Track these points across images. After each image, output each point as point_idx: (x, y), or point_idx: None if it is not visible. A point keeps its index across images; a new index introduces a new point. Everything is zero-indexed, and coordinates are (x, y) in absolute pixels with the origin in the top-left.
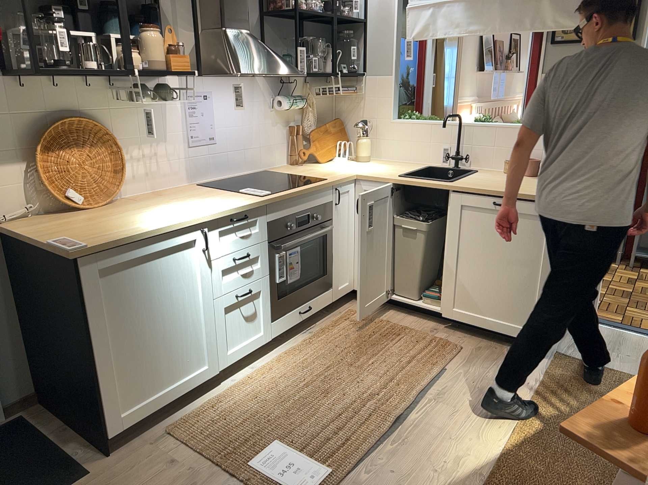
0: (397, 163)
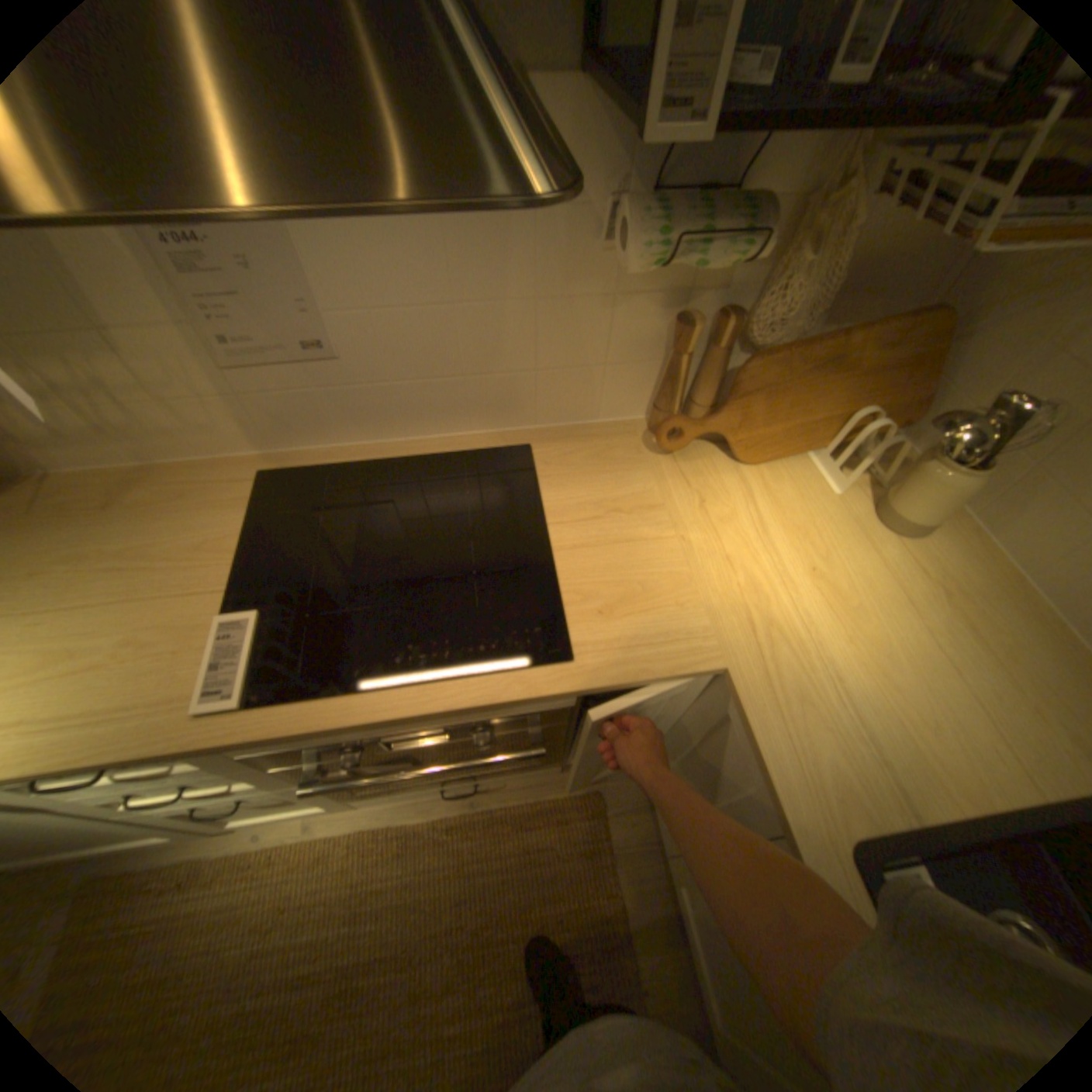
0: (1005, 631)
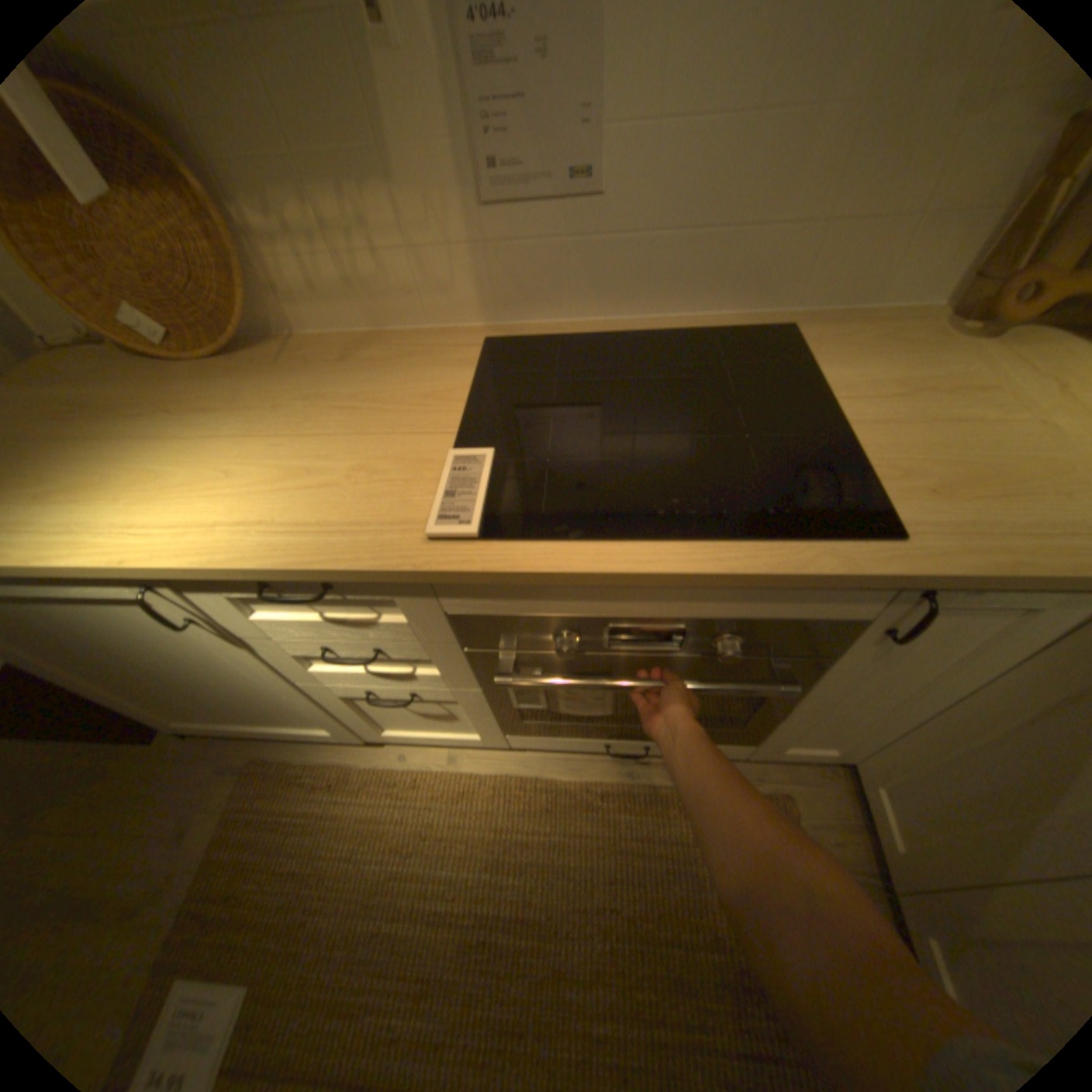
0: None
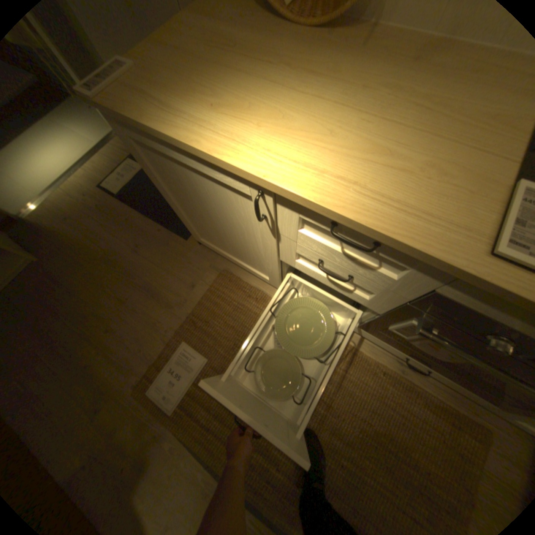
0: None
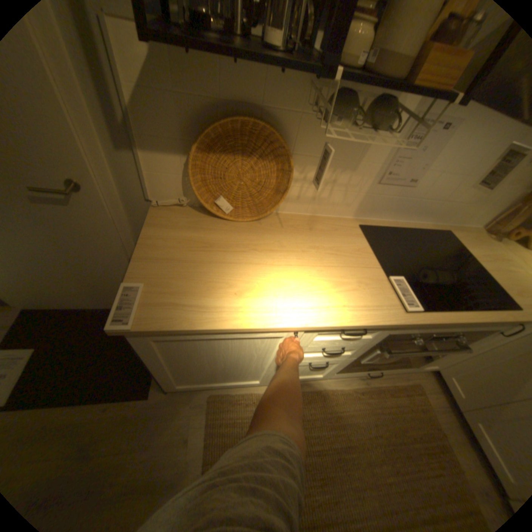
0: None
